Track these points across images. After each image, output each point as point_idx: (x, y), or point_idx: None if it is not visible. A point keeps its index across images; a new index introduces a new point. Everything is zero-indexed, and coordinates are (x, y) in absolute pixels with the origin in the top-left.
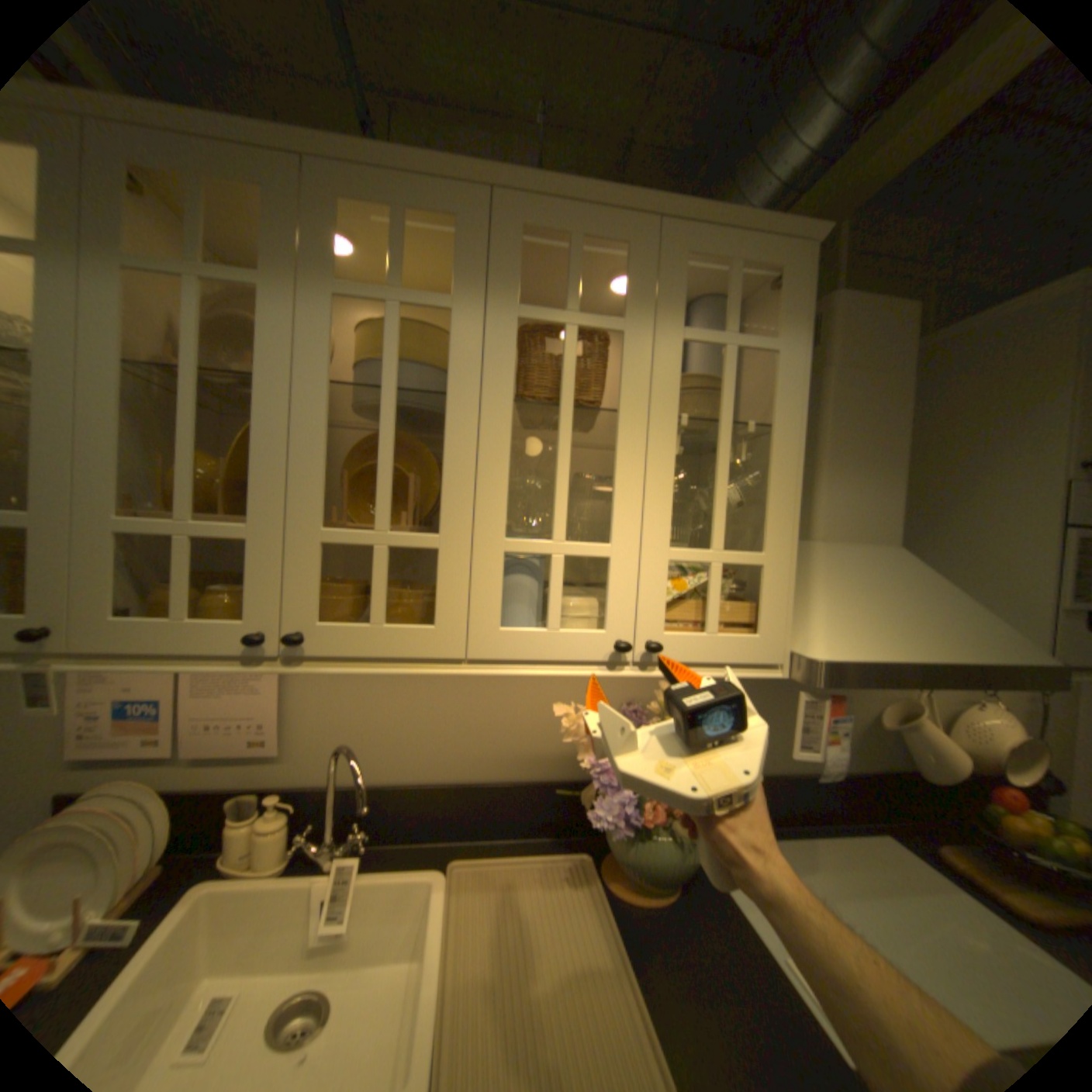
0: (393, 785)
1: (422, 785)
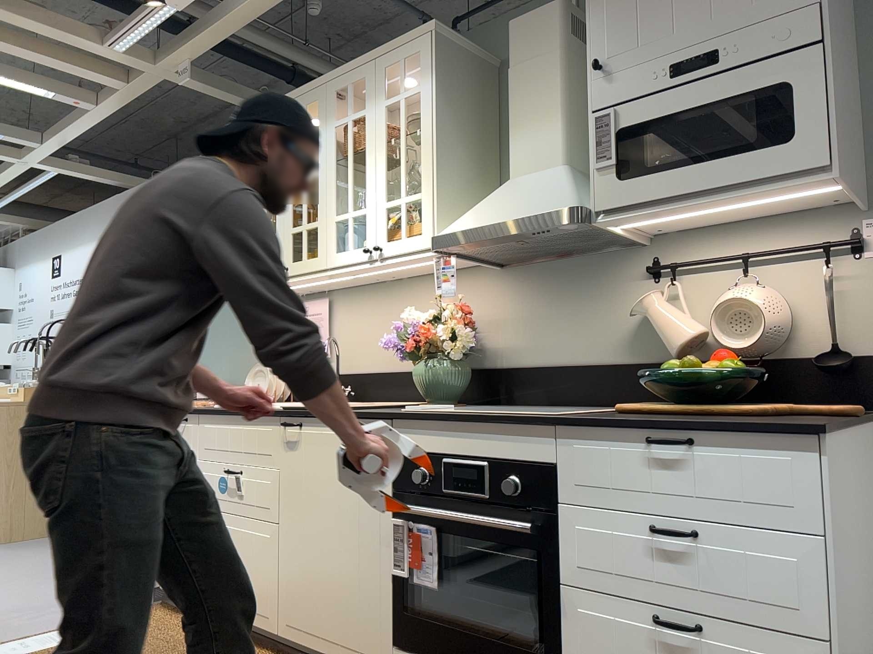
0: (367, 373)
1: (377, 373)
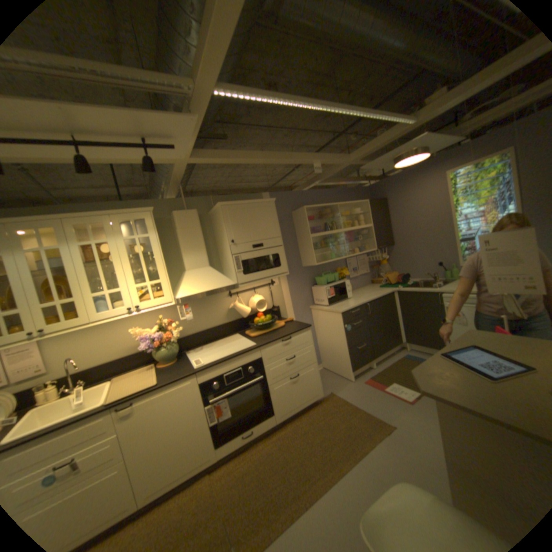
0: (89, 369)
1: (99, 365)
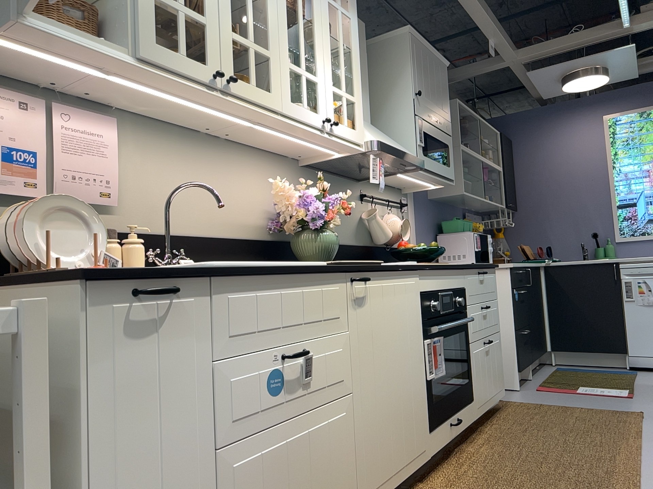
0: (182, 236)
1: (196, 236)
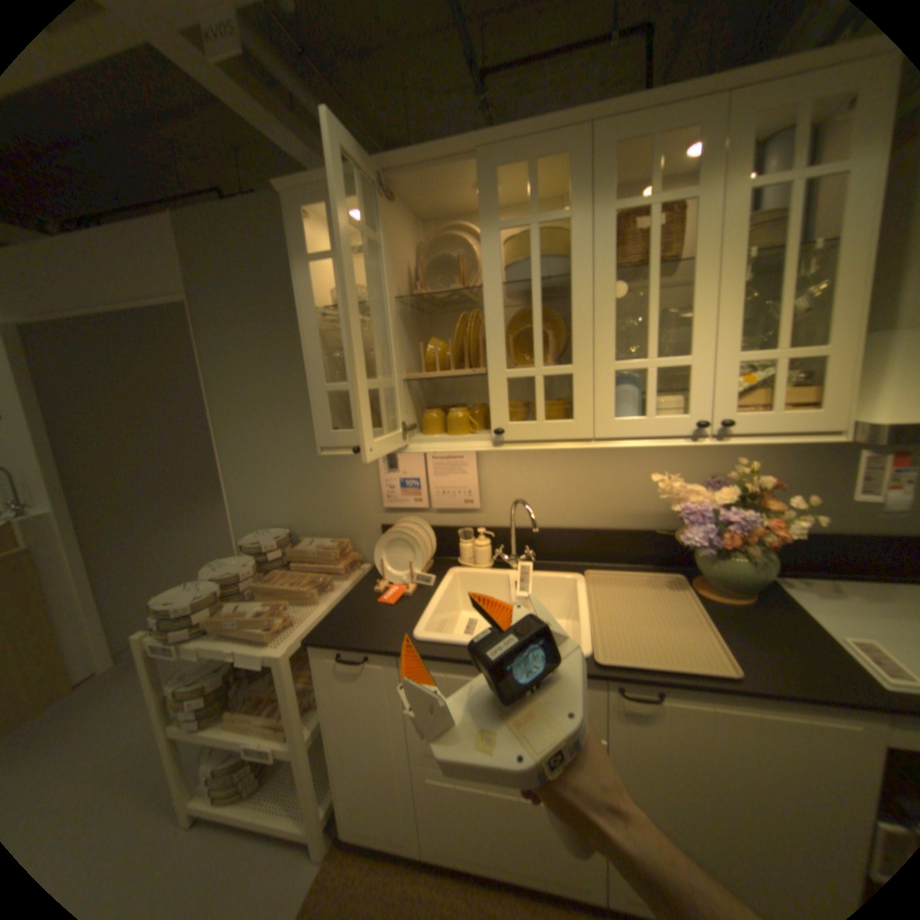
0: (546, 529)
1: (564, 529)
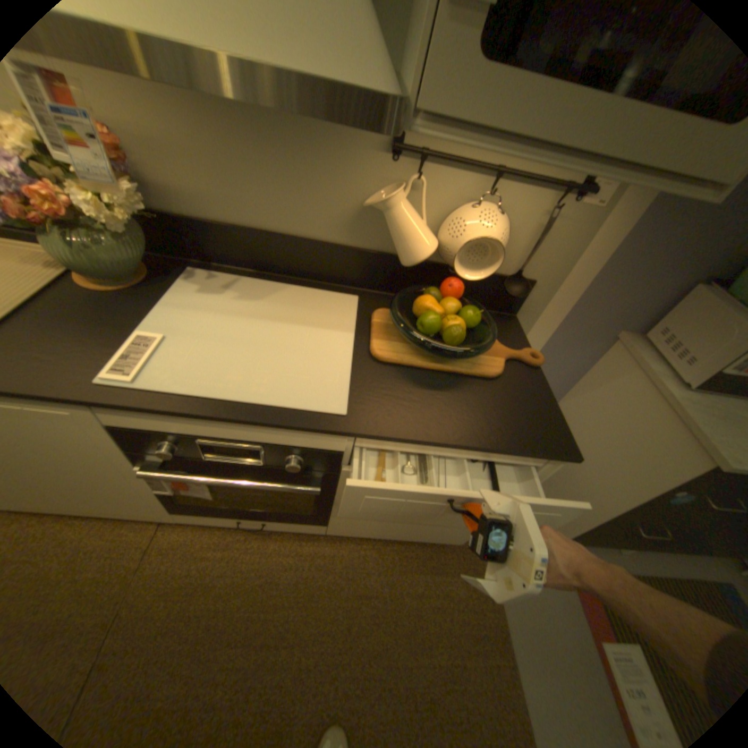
0: None
1: None
